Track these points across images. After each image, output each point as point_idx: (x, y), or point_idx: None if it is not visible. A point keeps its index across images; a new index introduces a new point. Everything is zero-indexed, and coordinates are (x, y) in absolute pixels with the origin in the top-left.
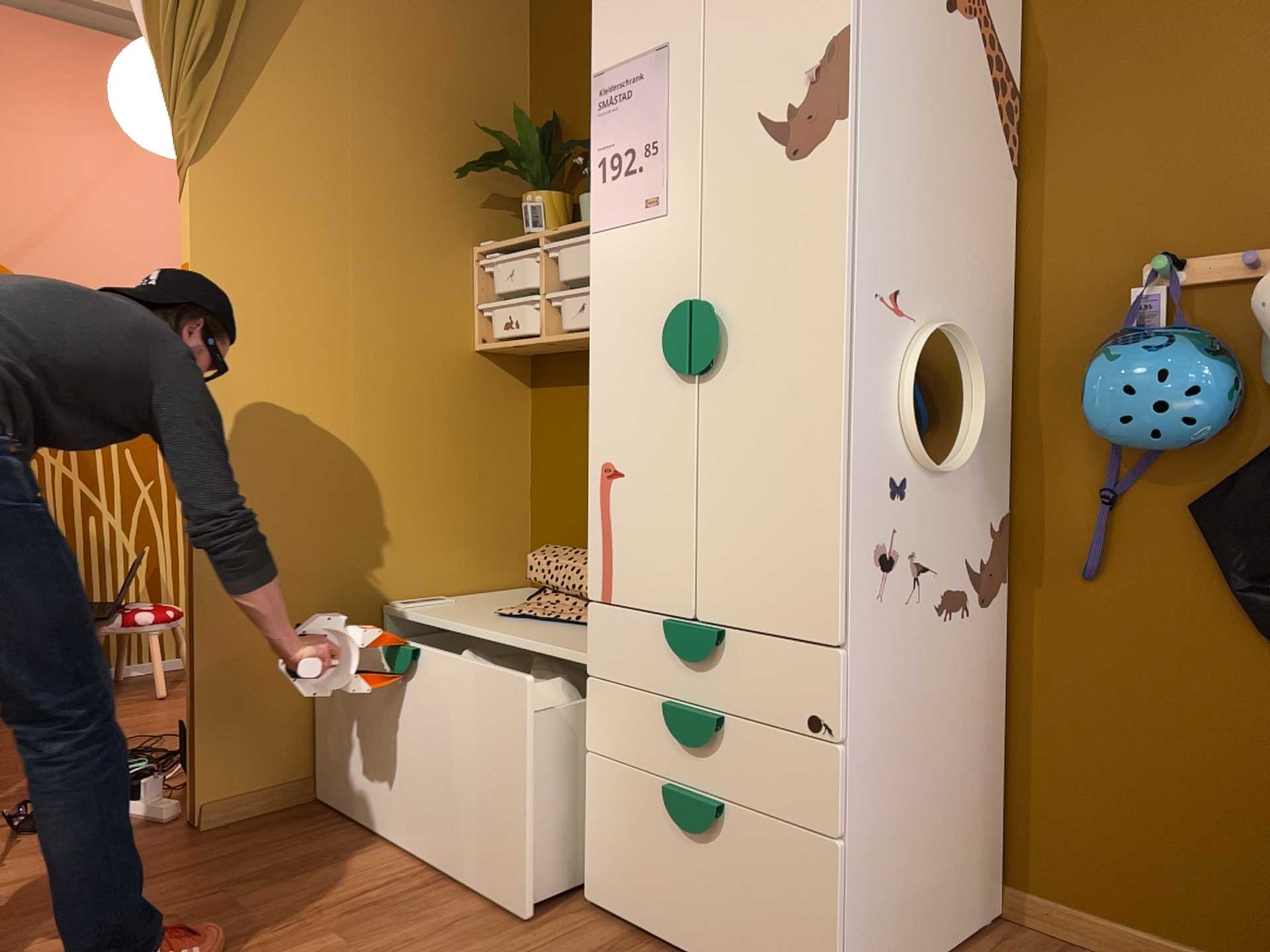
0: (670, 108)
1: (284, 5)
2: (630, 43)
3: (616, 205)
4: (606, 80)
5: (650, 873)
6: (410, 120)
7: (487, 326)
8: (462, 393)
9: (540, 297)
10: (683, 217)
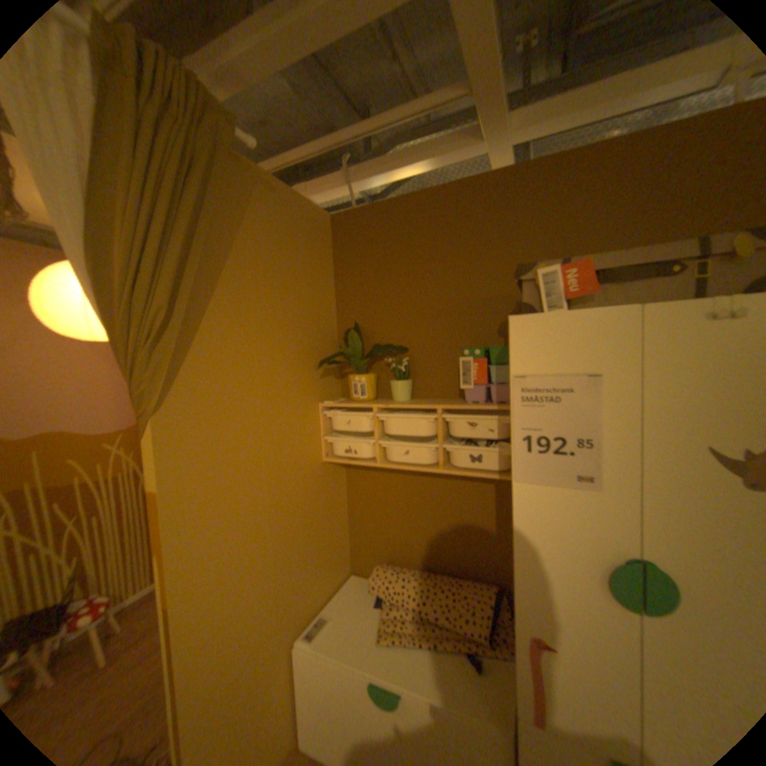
0: (606, 419)
1: (207, 273)
2: (556, 361)
3: (544, 471)
4: (529, 381)
5: None
6: (285, 337)
7: (328, 446)
8: (319, 489)
9: (376, 441)
10: (622, 499)
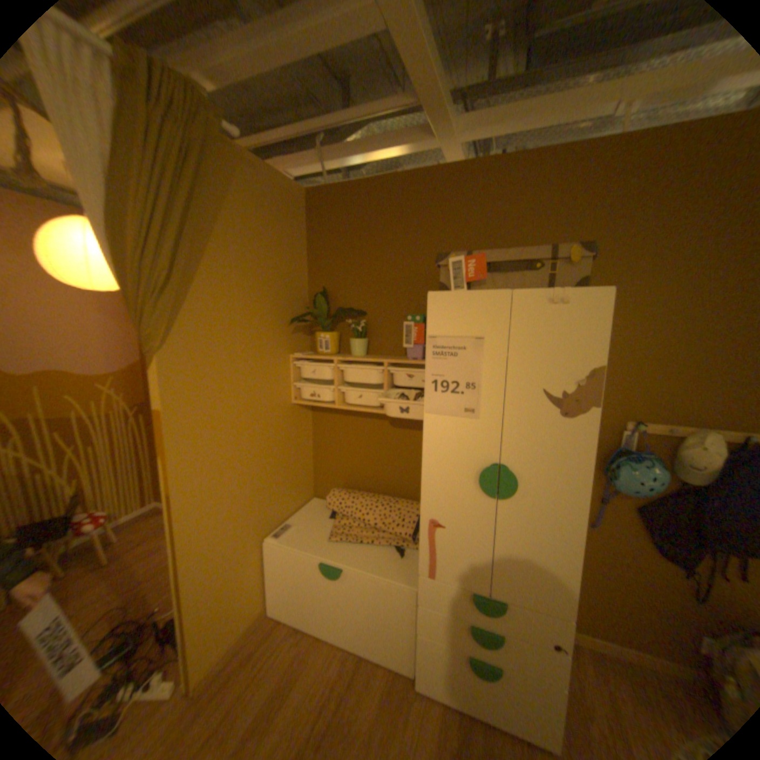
0: (484, 370)
1: (197, 241)
2: (456, 327)
3: (443, 405)
4: (437, 341)
5: (456, 687)
6: (261, 297)
7: (296, 391)
8: (288, 425)
9: (335, 388)
10: (490, 424)
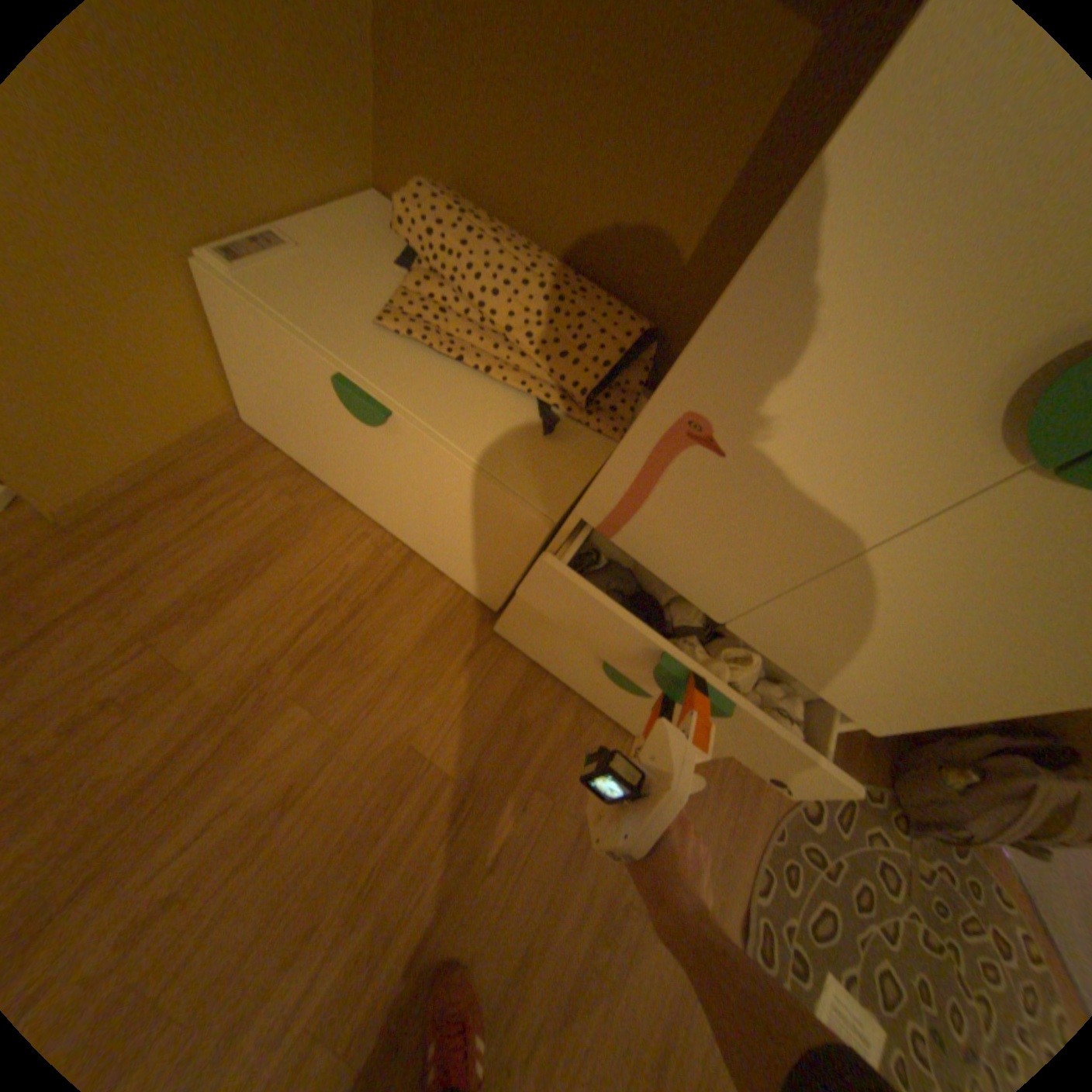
0: None
1: None
2: None
3: None
4: None
5: (564, 661)
6: None
7: None
8: None
9: None
10: None
